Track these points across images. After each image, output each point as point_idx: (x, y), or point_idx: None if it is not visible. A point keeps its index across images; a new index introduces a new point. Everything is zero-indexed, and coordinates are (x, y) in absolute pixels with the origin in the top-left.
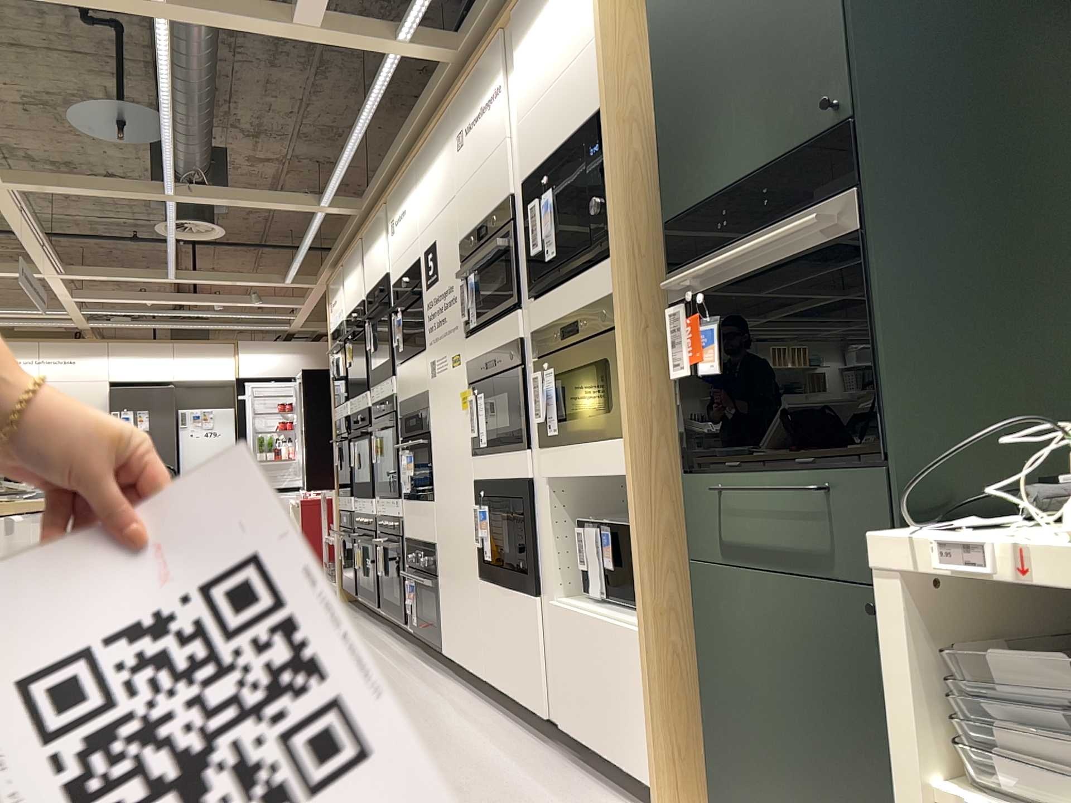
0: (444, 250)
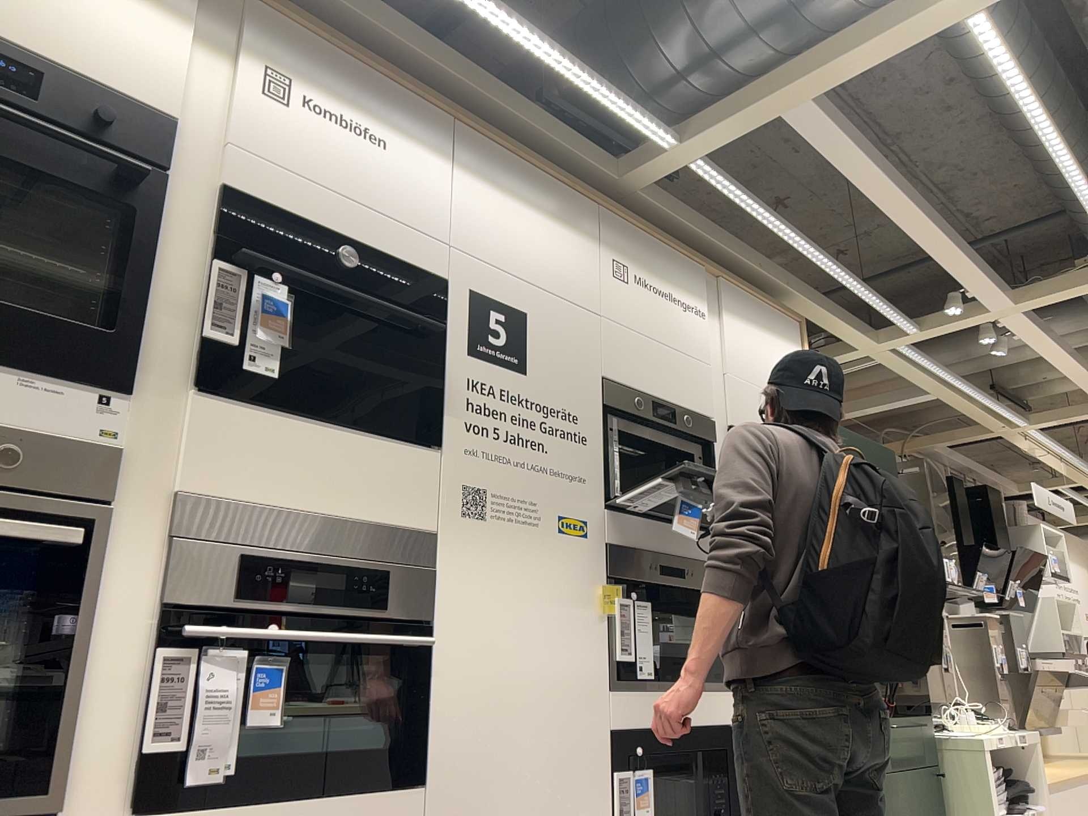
0: (552, 353)
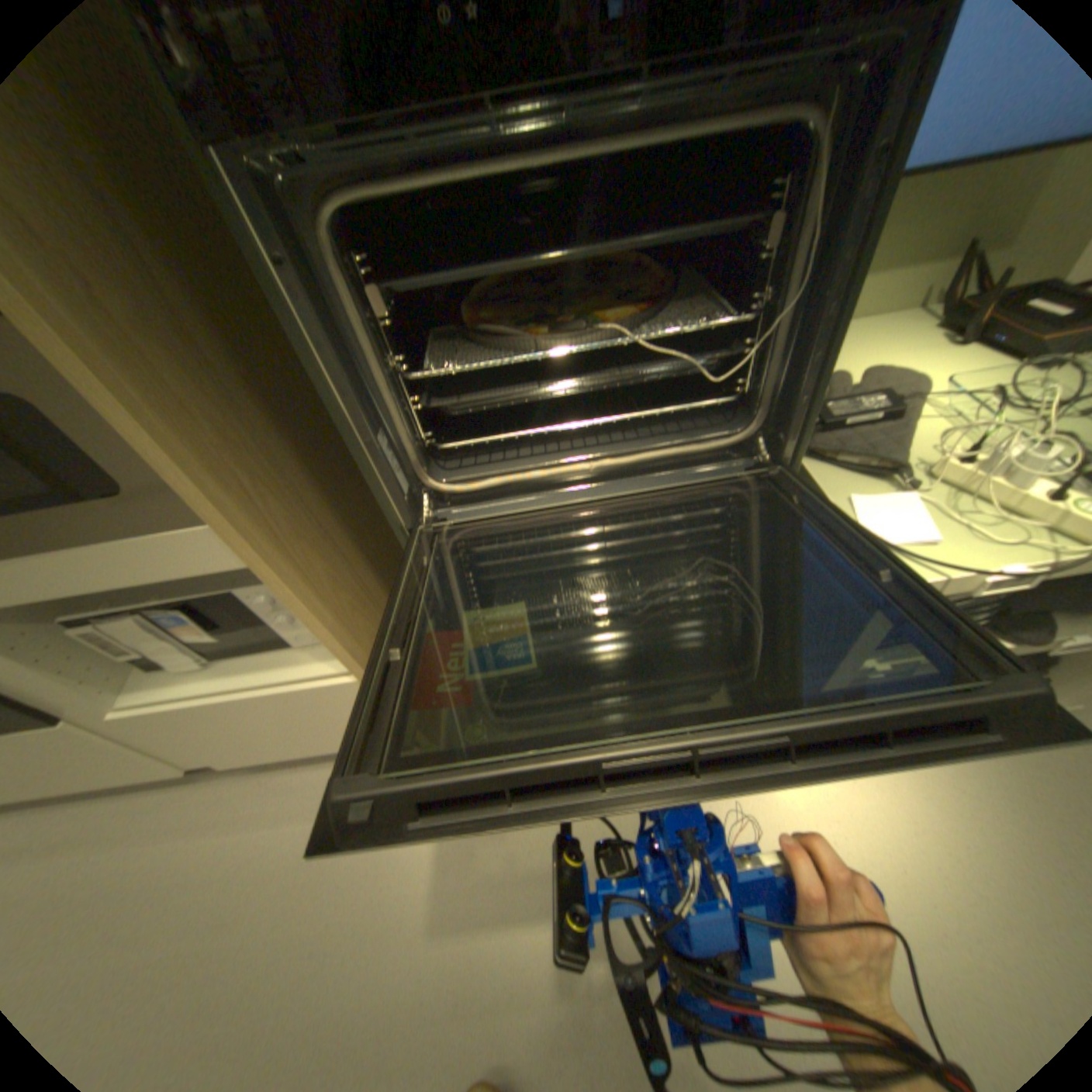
0: None
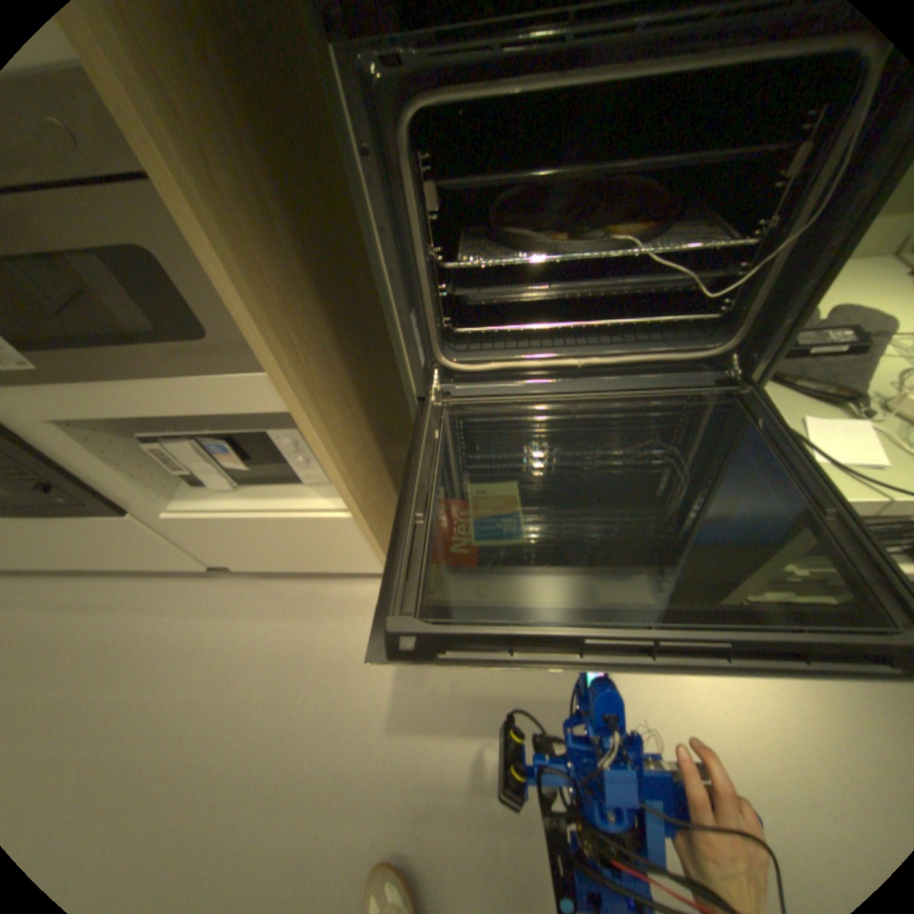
0: None
